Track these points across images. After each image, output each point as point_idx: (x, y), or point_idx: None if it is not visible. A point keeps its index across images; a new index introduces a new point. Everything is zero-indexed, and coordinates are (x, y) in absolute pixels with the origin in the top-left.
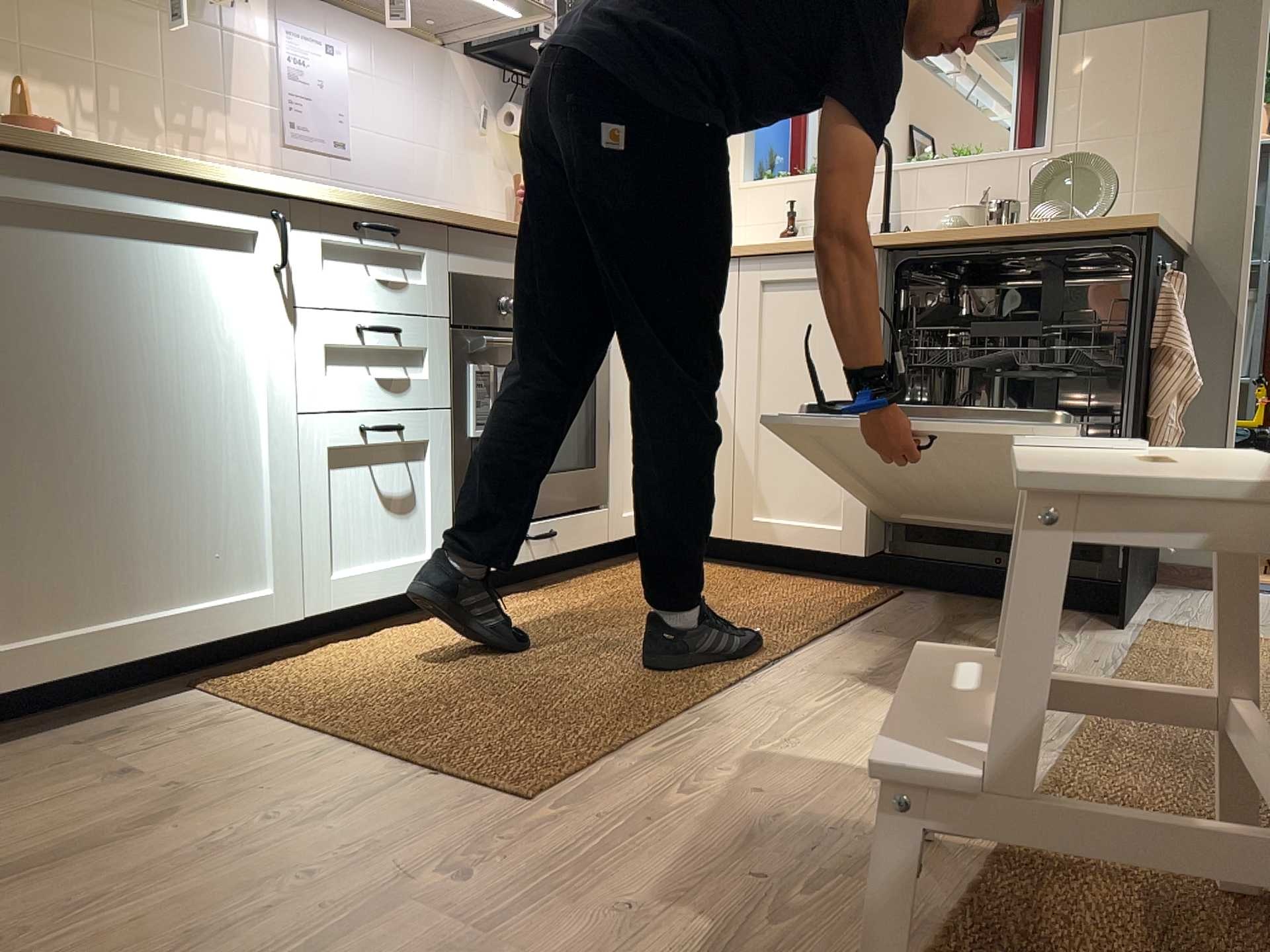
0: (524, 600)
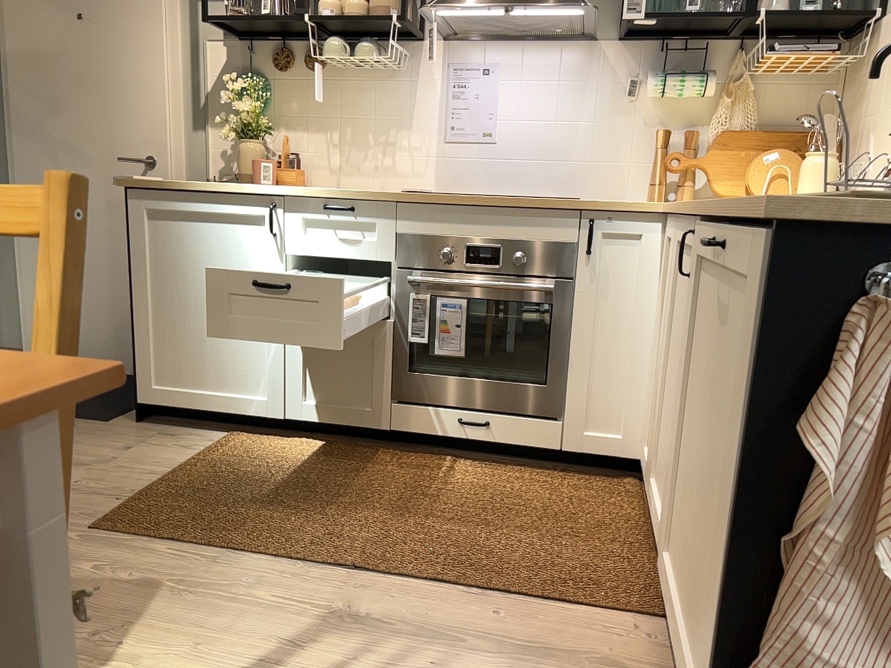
0: (453, 464)
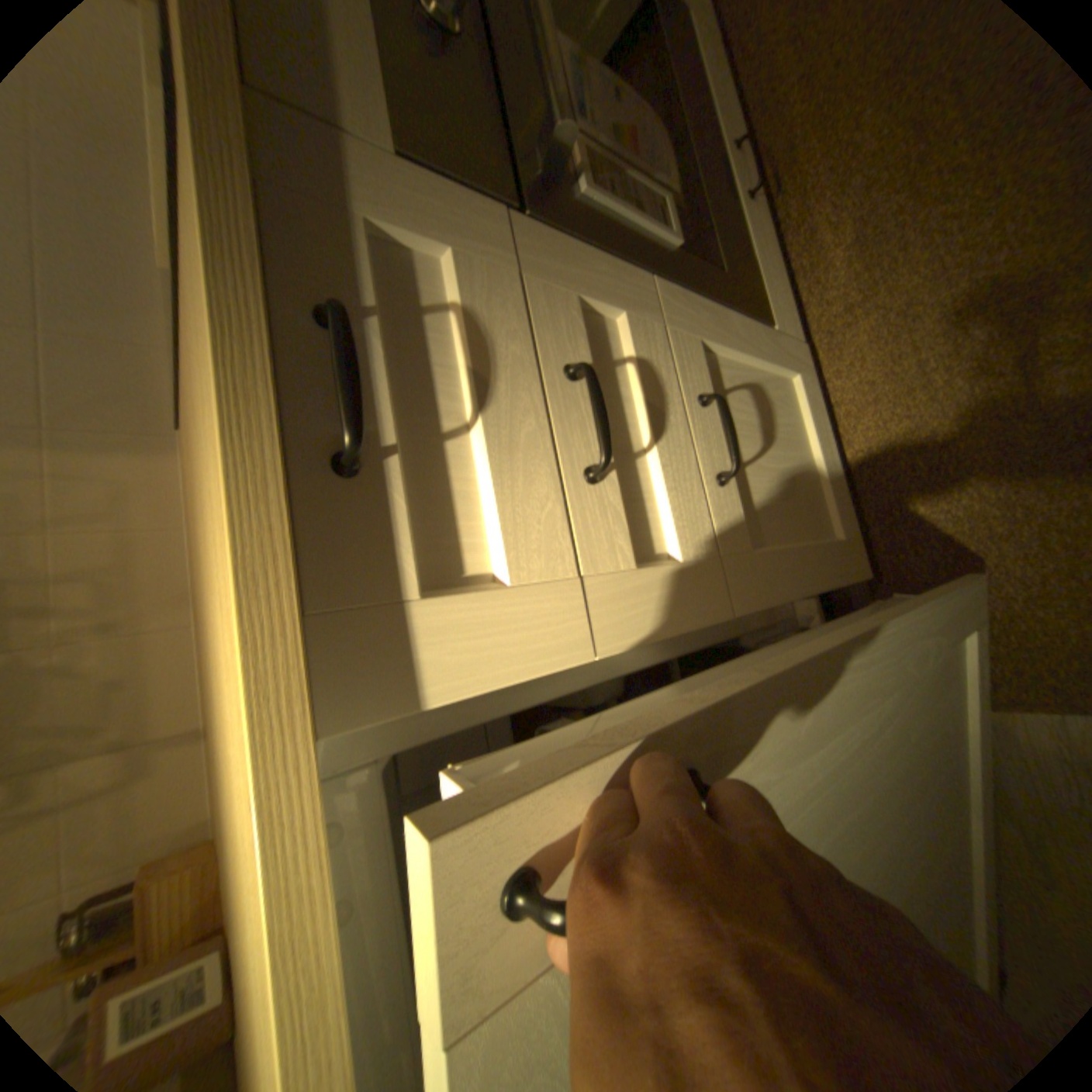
0: (804, 238)
